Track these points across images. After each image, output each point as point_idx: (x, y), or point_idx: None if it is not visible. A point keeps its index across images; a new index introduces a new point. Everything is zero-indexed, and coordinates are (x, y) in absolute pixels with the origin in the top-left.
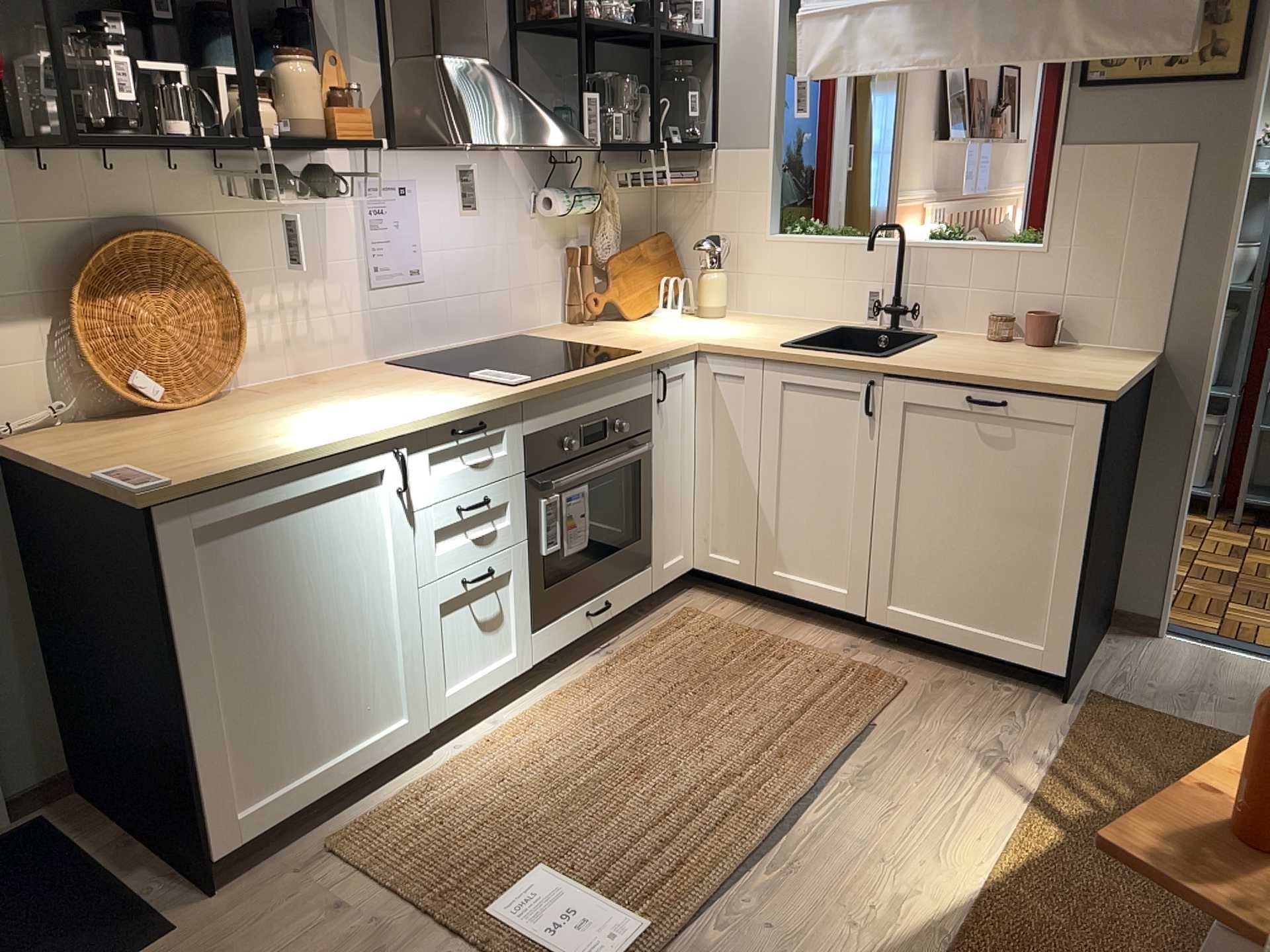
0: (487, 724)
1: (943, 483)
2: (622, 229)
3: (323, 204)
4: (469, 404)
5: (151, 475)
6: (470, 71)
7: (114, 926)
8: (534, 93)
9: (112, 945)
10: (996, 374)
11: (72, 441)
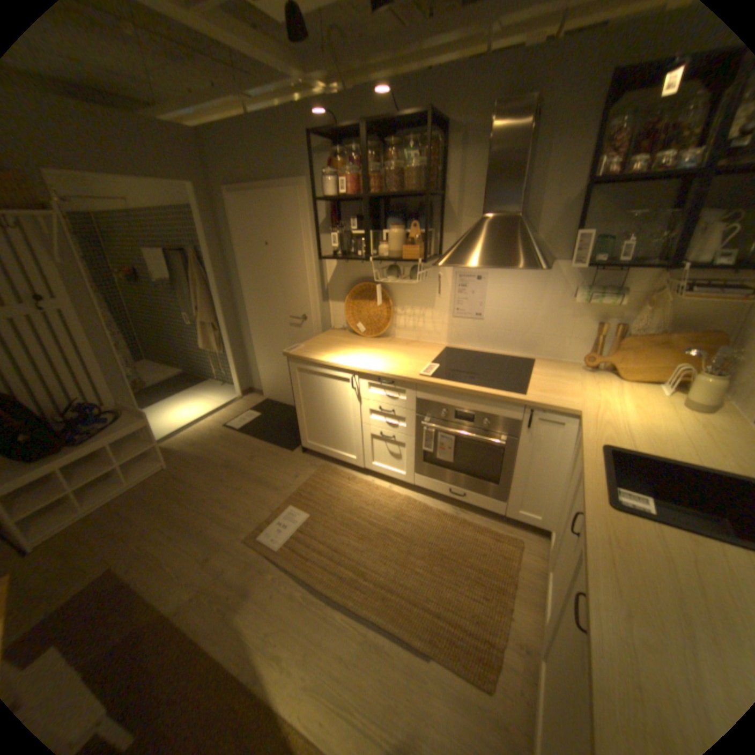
0: (389, 484)
1: (568, 632)
2: (683, 321)
3: (436, 279)
4: (386, 372)
5: (294, 349)
6: (497, 221)
7: (294, 441)
8: (600, 223)
9: (287, 444)
10: (605, 604)
11: (332, 335)
